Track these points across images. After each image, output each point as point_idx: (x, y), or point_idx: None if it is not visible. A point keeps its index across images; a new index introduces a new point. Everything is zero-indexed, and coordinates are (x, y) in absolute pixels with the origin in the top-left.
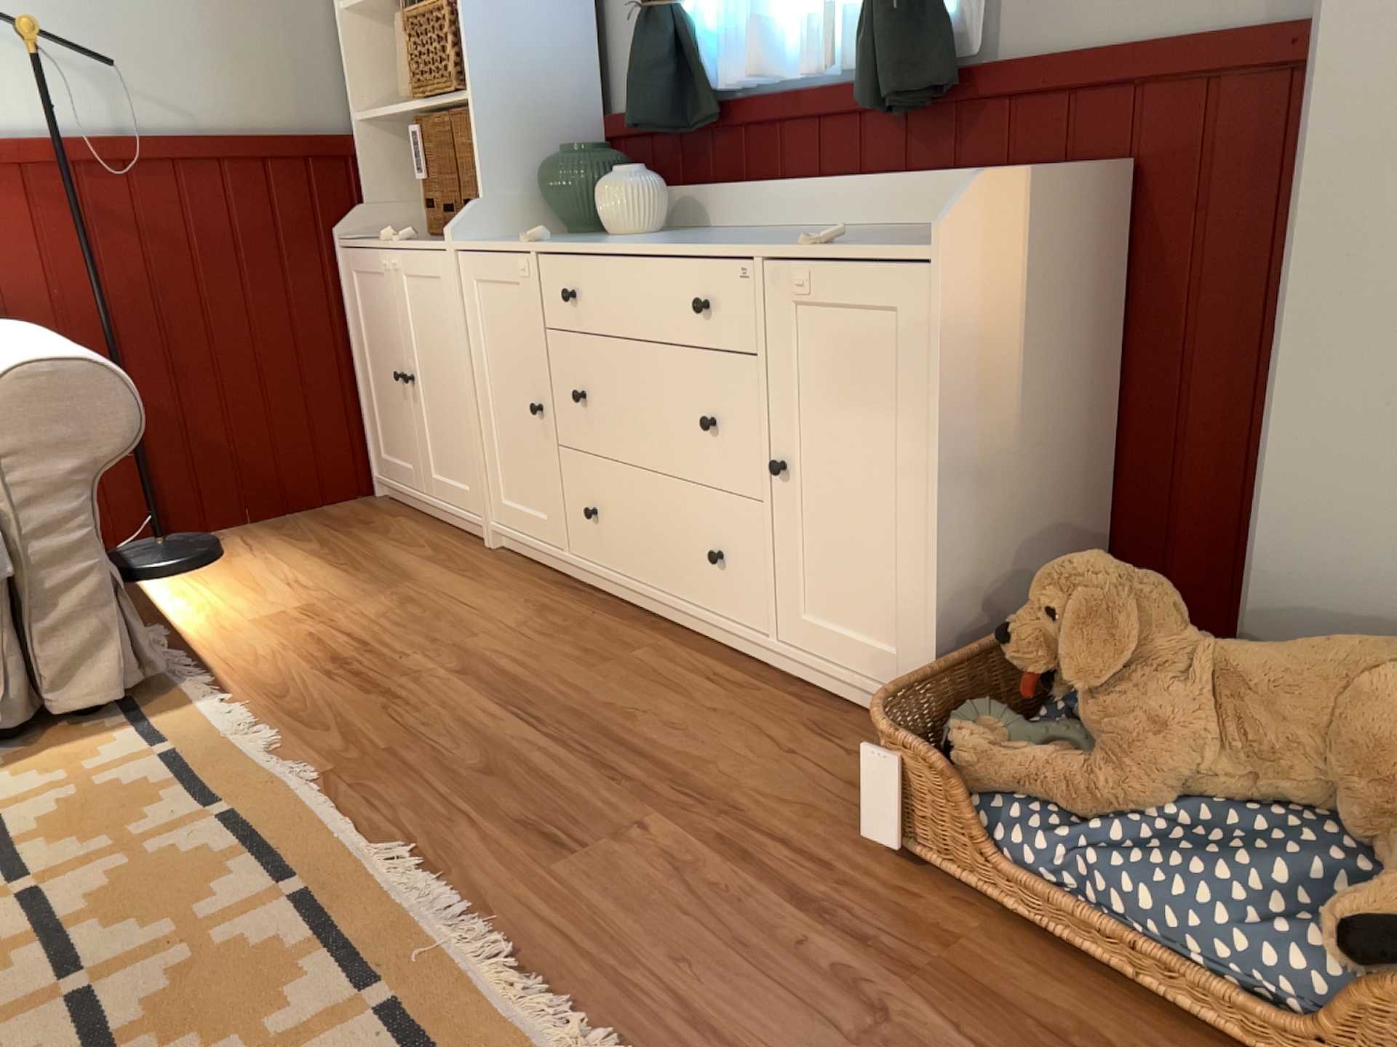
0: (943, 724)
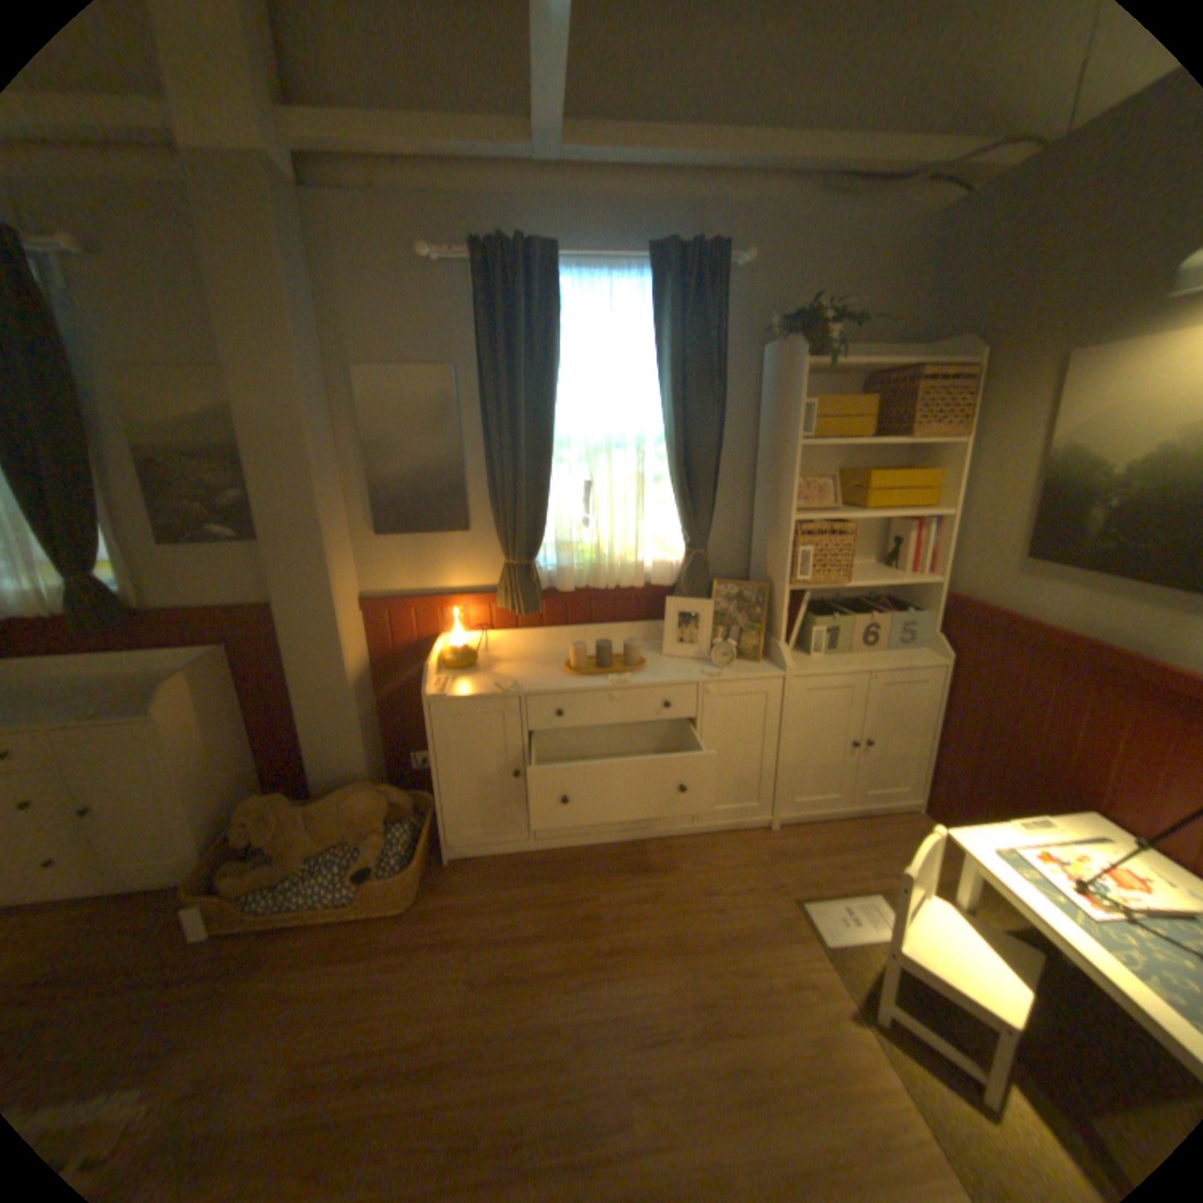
0: (210, 884)
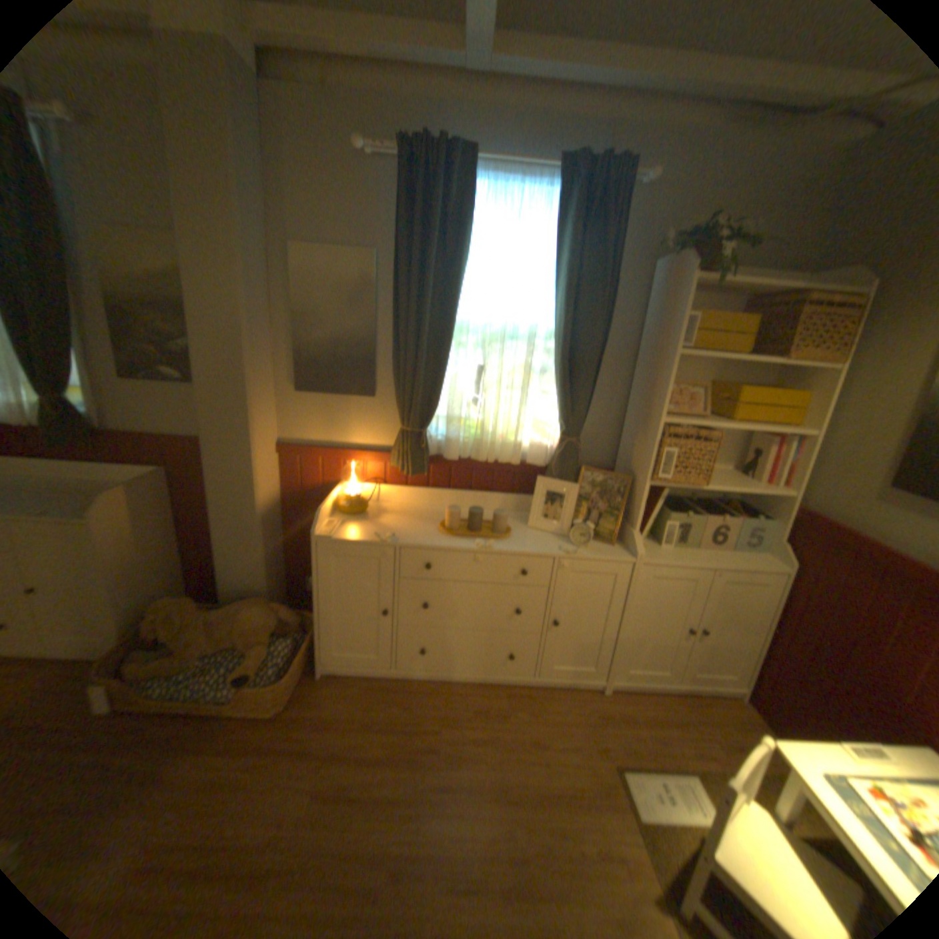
0: (119, 667)
